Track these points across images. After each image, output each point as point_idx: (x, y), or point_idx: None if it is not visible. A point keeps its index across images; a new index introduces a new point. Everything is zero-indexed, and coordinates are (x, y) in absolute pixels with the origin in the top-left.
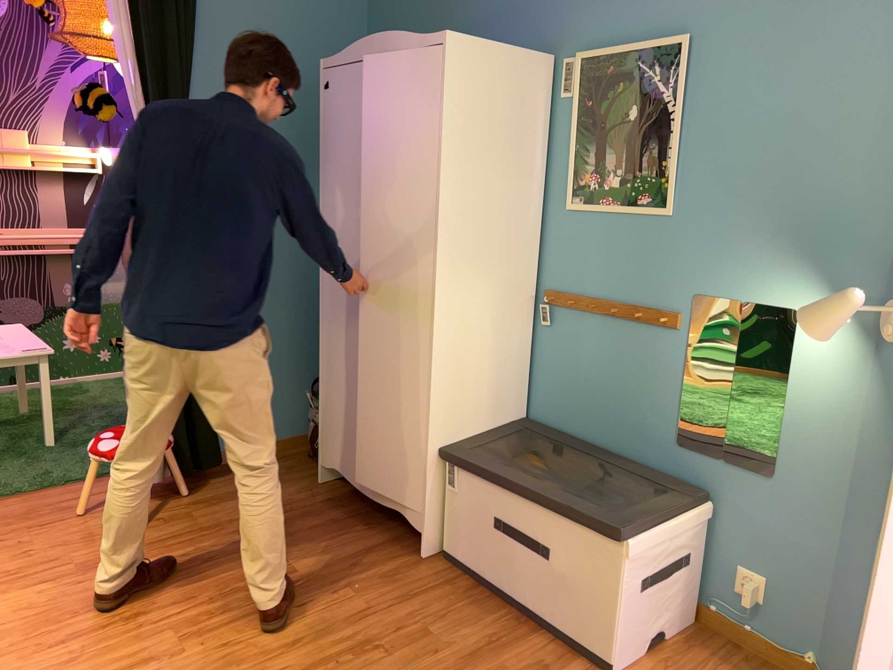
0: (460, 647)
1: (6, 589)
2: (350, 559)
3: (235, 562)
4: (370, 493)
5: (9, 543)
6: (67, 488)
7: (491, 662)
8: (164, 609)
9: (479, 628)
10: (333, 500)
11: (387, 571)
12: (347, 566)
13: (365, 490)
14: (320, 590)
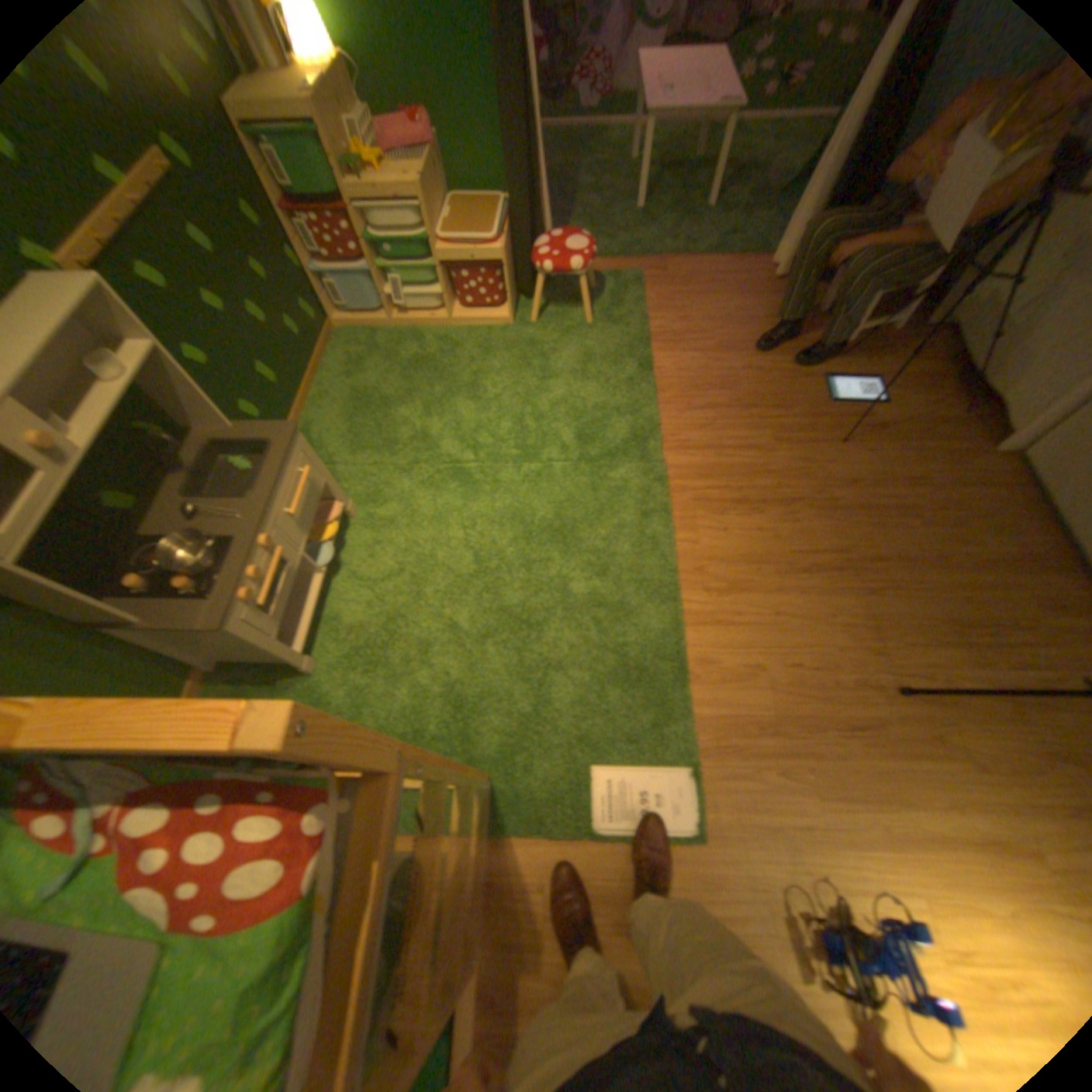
0: (987, 551)
1: (671, 349)
2: (924, 425)
3: (826, 388)
4: (980, 367)
5: (675, 307)
6: (716, 262)
7: (1009, 578)
8: (767, 410)
9: (1014, 543)
10: (933, 351)
11: (954, 451)
12: (918, 431)
13: (977, 361)
14: (887, 443)
